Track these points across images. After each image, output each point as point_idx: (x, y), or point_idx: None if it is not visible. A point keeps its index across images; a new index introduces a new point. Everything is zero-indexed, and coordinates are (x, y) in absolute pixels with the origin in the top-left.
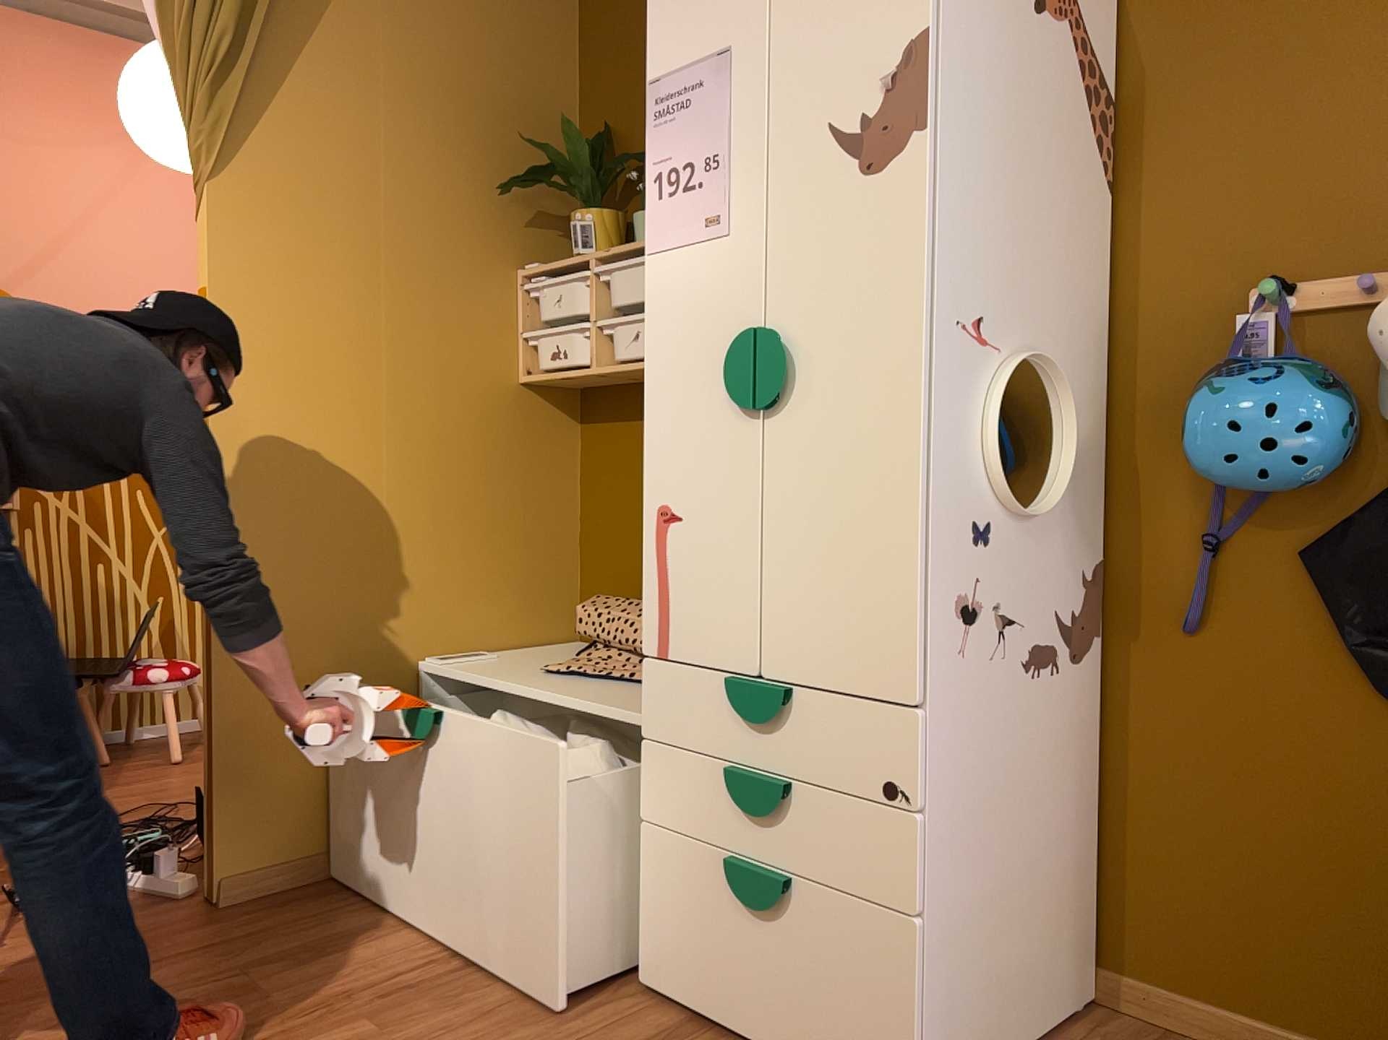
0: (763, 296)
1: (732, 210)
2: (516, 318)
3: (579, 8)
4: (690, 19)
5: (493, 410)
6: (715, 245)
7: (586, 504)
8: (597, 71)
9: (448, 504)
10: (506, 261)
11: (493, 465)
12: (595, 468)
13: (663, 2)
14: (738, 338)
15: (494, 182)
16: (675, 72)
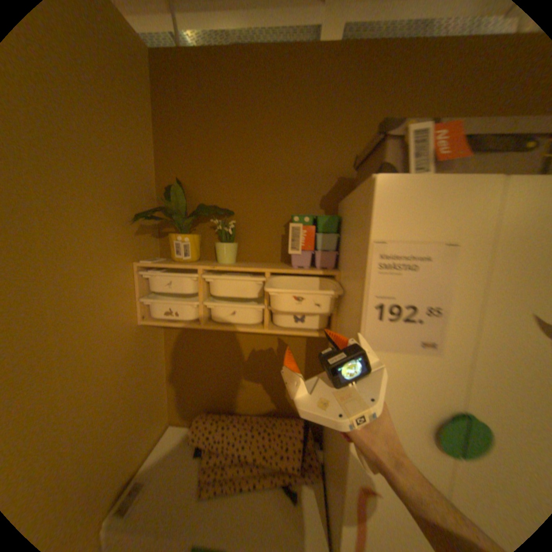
0: (467, 396)
1: (448, 343)
2: (135, 290)
3: (151, 101)
4: (422, 207)
5: (128, 347)
6: (430, 359)
7: (171, 366)
8: (168, 145)
9: (109, 419)
10: (127, 258)
11: (130, 378)
12: (177, 350)
13: (395, 186)
14: (457, 423)
15: (117, 211)
16: (403, 240)
